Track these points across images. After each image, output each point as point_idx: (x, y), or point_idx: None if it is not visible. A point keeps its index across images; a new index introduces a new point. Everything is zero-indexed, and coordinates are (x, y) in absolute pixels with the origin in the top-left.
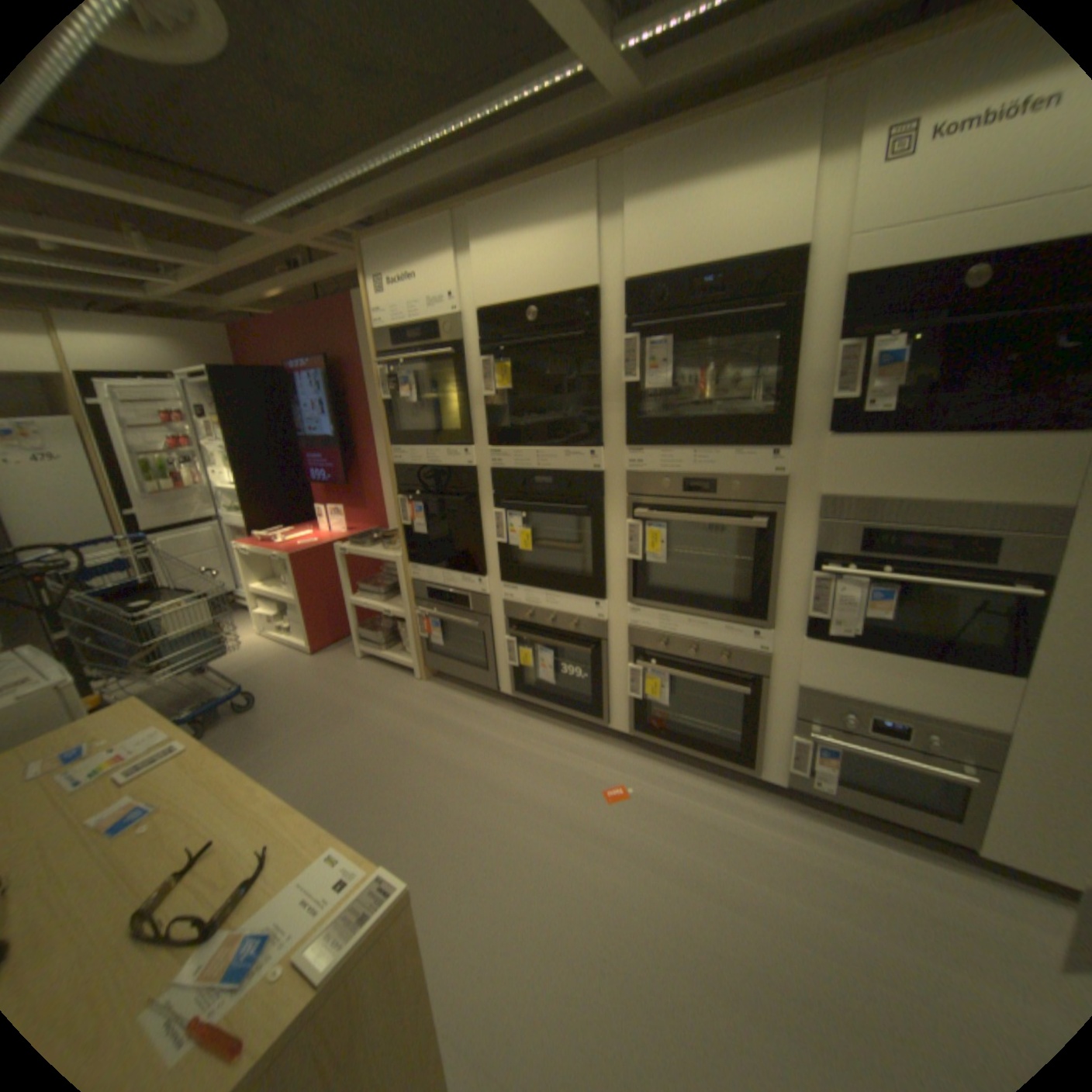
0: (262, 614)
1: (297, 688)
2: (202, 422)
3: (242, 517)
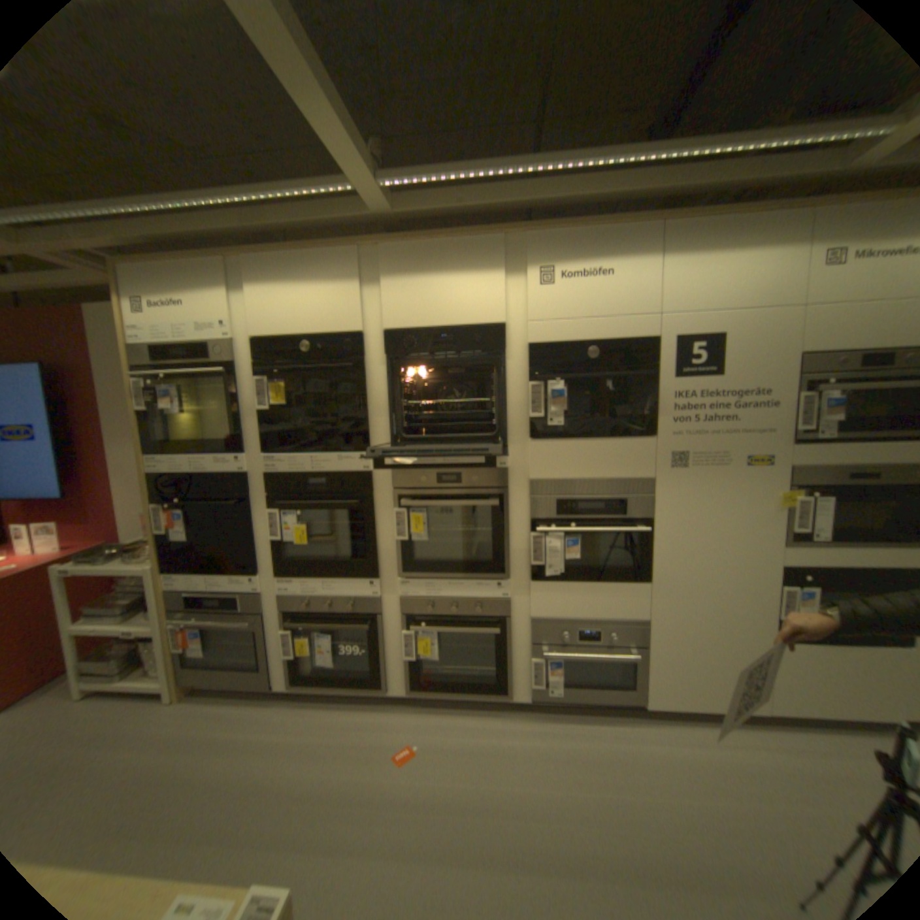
0: None
1: None
2: None
3: None
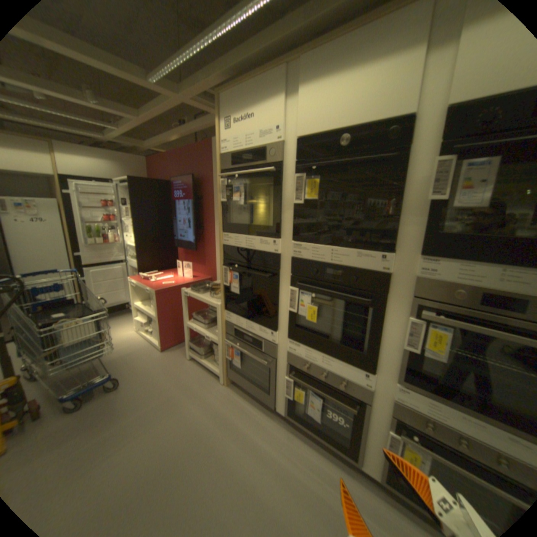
0: (140, 320)
1: (148, 375)
2: (125, 207)
3: (137, 262)
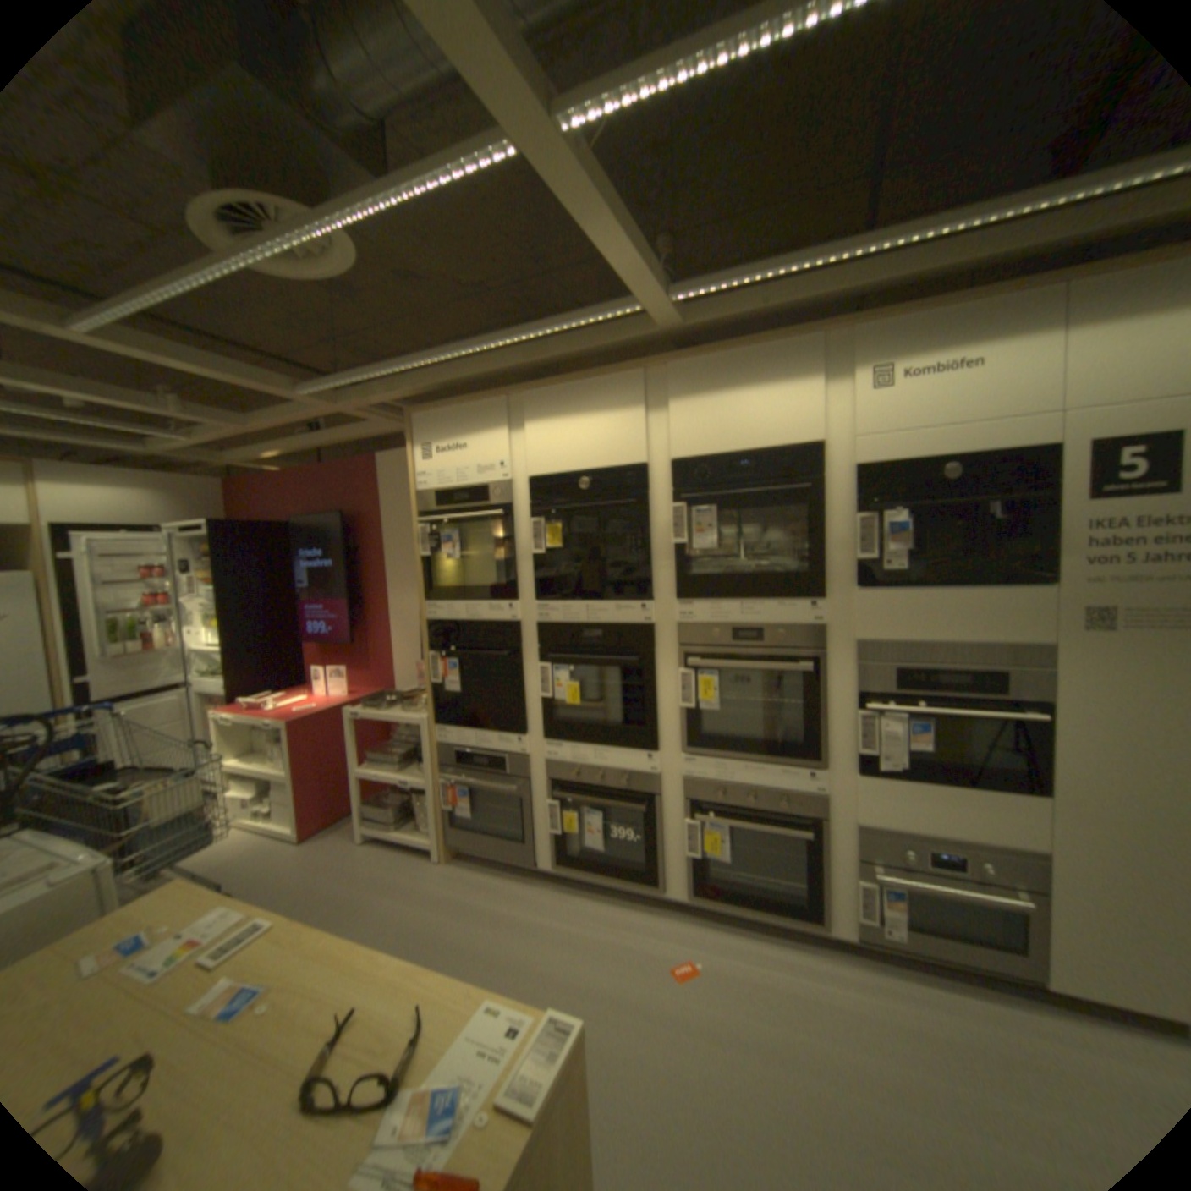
0: (235, 797)
1: (284, 885)
2: (185, 577)
3: (223, 682)
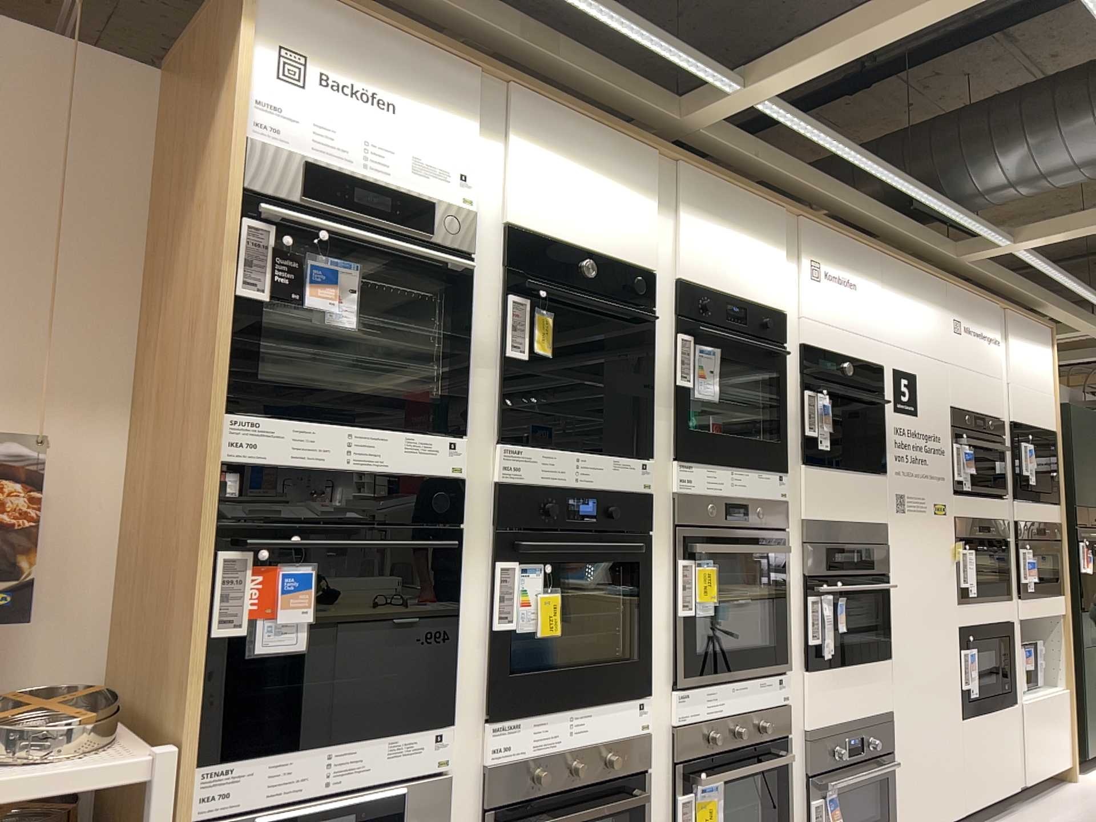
0: None
1: None
2: None
3: None
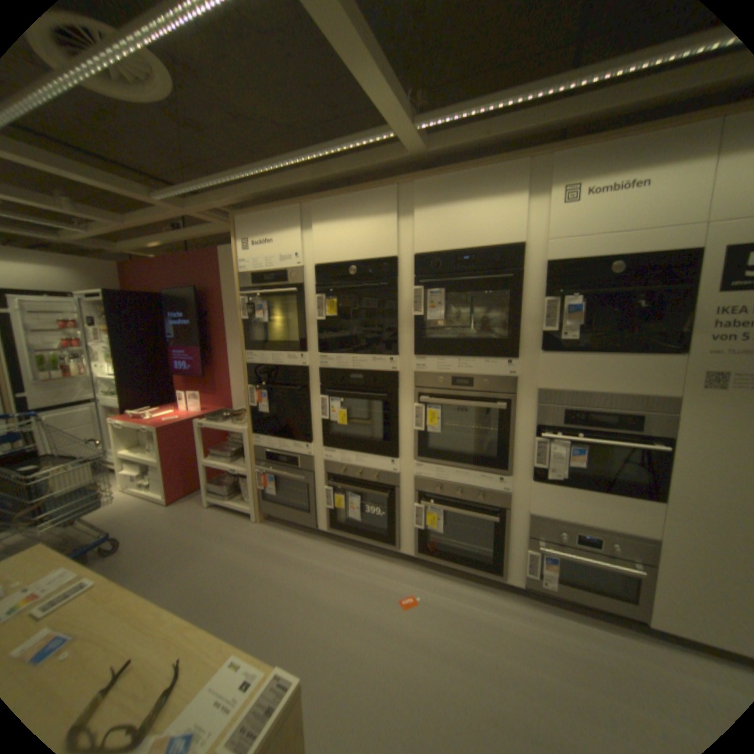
0: (127, 474)
1: (155, 533)
2: (92, 329)
3: (118, 399)
